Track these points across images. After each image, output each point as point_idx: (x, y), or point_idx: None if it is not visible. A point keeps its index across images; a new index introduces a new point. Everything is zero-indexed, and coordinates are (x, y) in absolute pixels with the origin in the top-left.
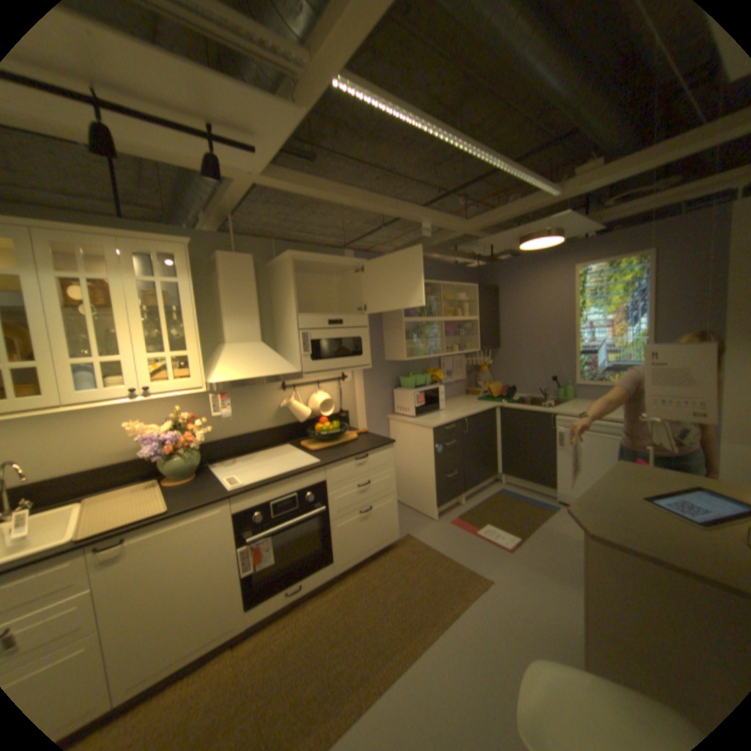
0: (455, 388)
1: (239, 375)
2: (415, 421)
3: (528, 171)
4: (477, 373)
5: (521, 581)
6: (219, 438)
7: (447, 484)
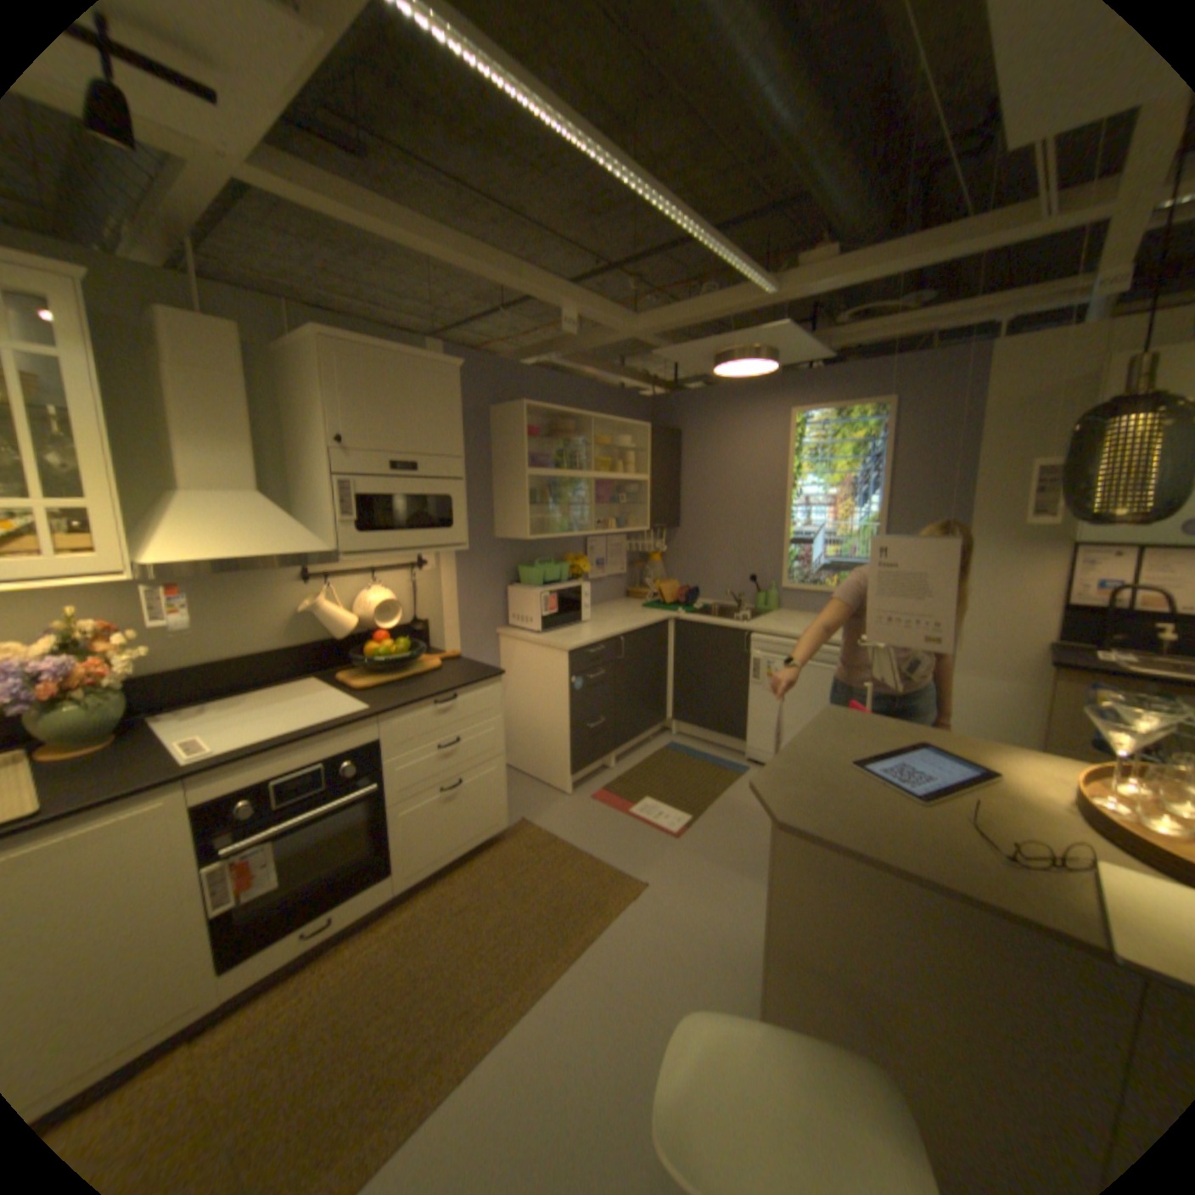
0: (610, 589)
1: (206, 554)
2: (541, 641)
3: (731, 247)
4: (644, 566)
5: (688, 880)
6: (170, 669)
7: (587, 739)
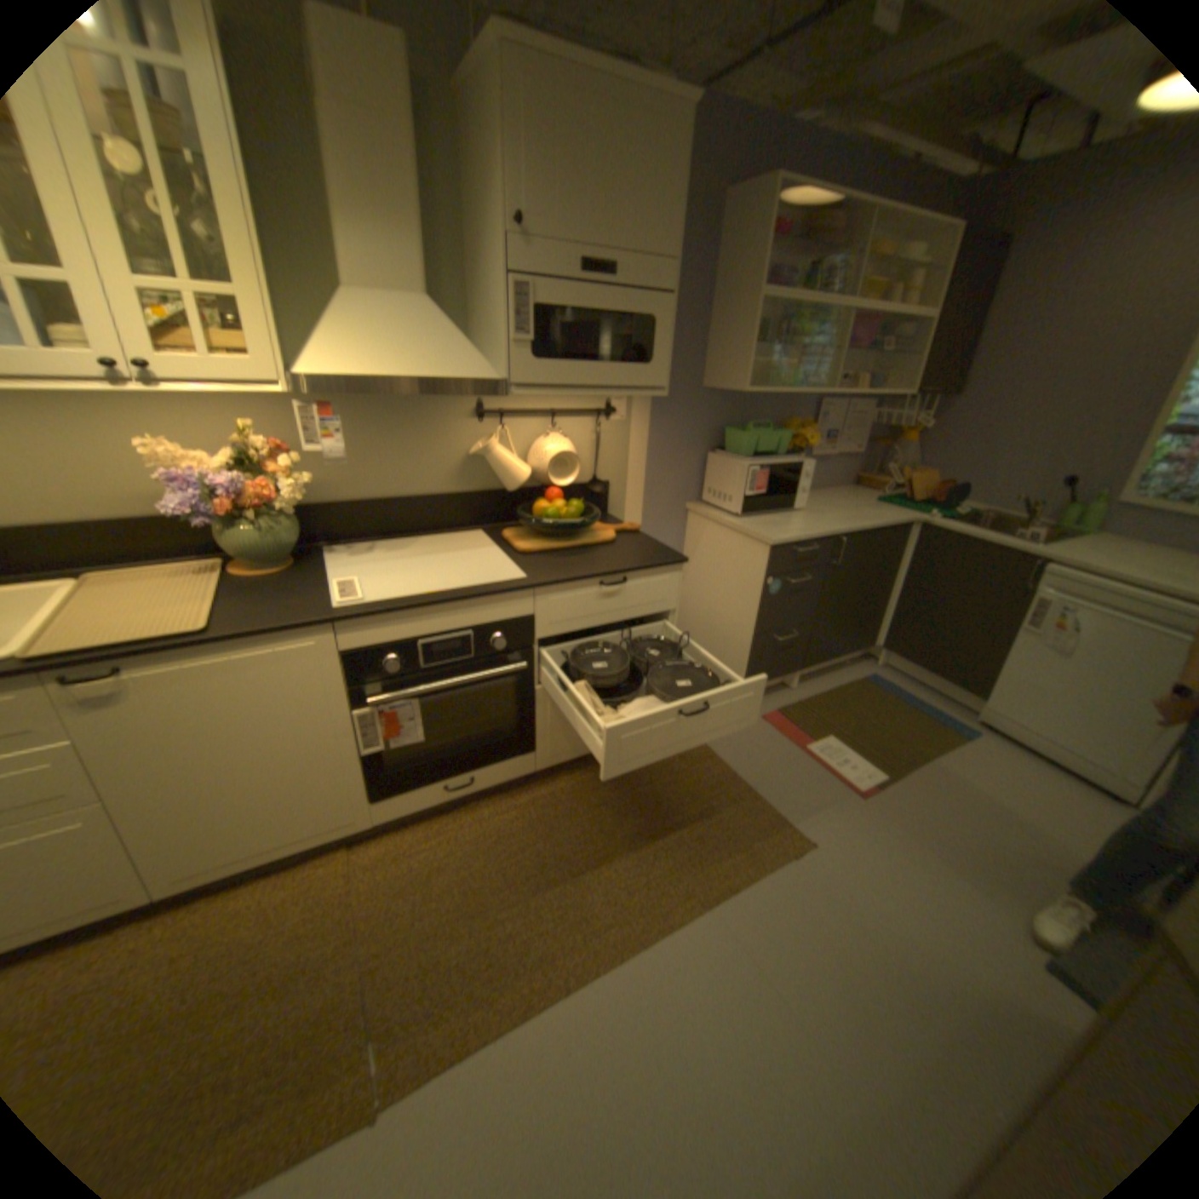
0: (836, 471)
1: (360, 368)
2: (738, 526)
3: None
4: (892, 445)
5: (871, 856)
6: (346, 499)
7: (772, 652)
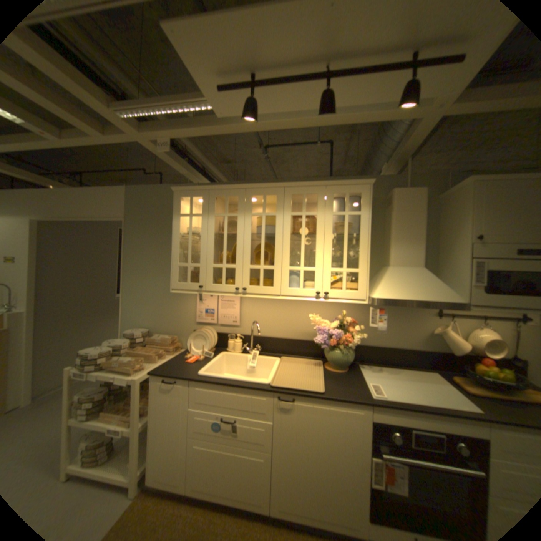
0: None
1: (398, 296)
2: None
3: None
4: None
5: None
6: (370, 345)
7: None
